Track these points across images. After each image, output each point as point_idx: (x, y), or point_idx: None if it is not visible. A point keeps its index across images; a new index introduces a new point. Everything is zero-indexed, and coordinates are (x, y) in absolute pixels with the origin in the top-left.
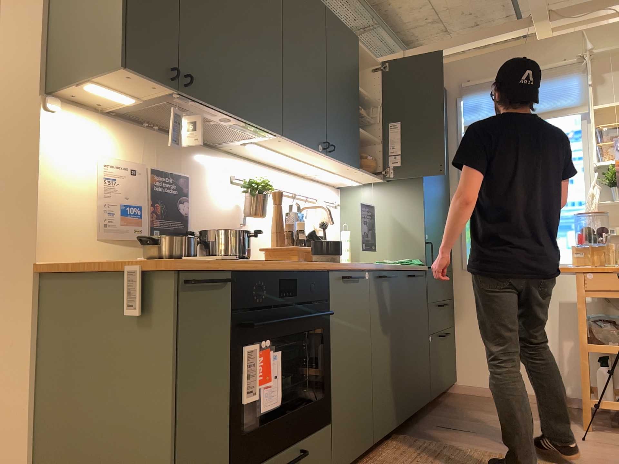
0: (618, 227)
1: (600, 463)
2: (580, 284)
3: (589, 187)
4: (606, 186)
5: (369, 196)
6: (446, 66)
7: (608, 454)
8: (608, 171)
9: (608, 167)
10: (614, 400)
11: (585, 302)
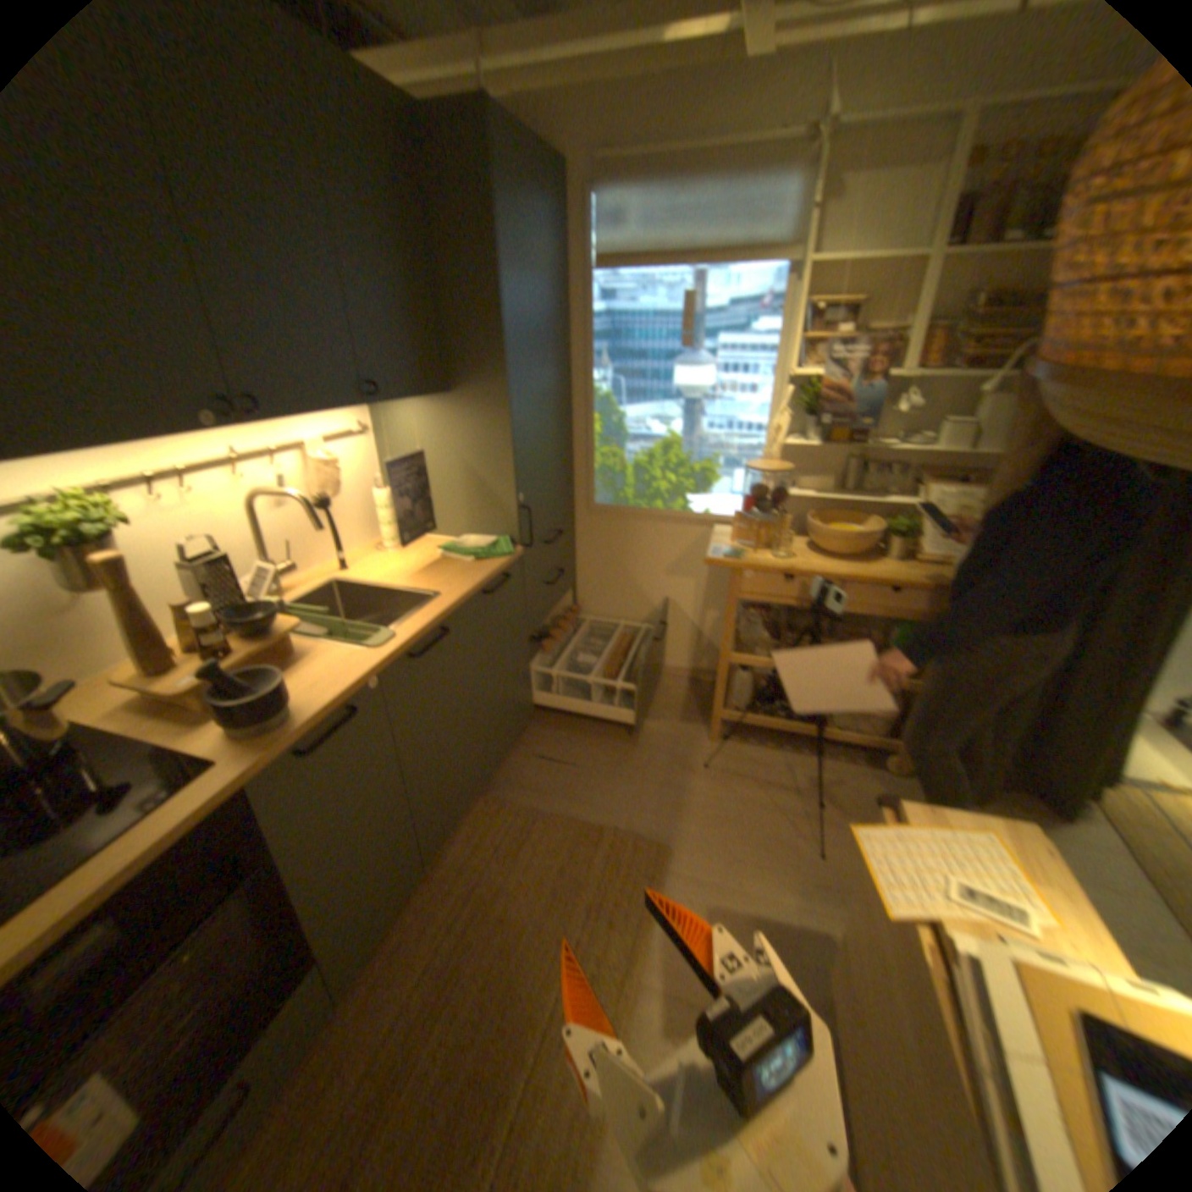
0: (804, 476)
1: (714, 828)
2: (735, 585)
3: (778, 406)
4: (802, 408)
5: (419, 418)
6: (567, 95)
7: (726, 801)
8: (811, 383)
9: (811, 374)
10: (748, 706)
11: (737, 608)
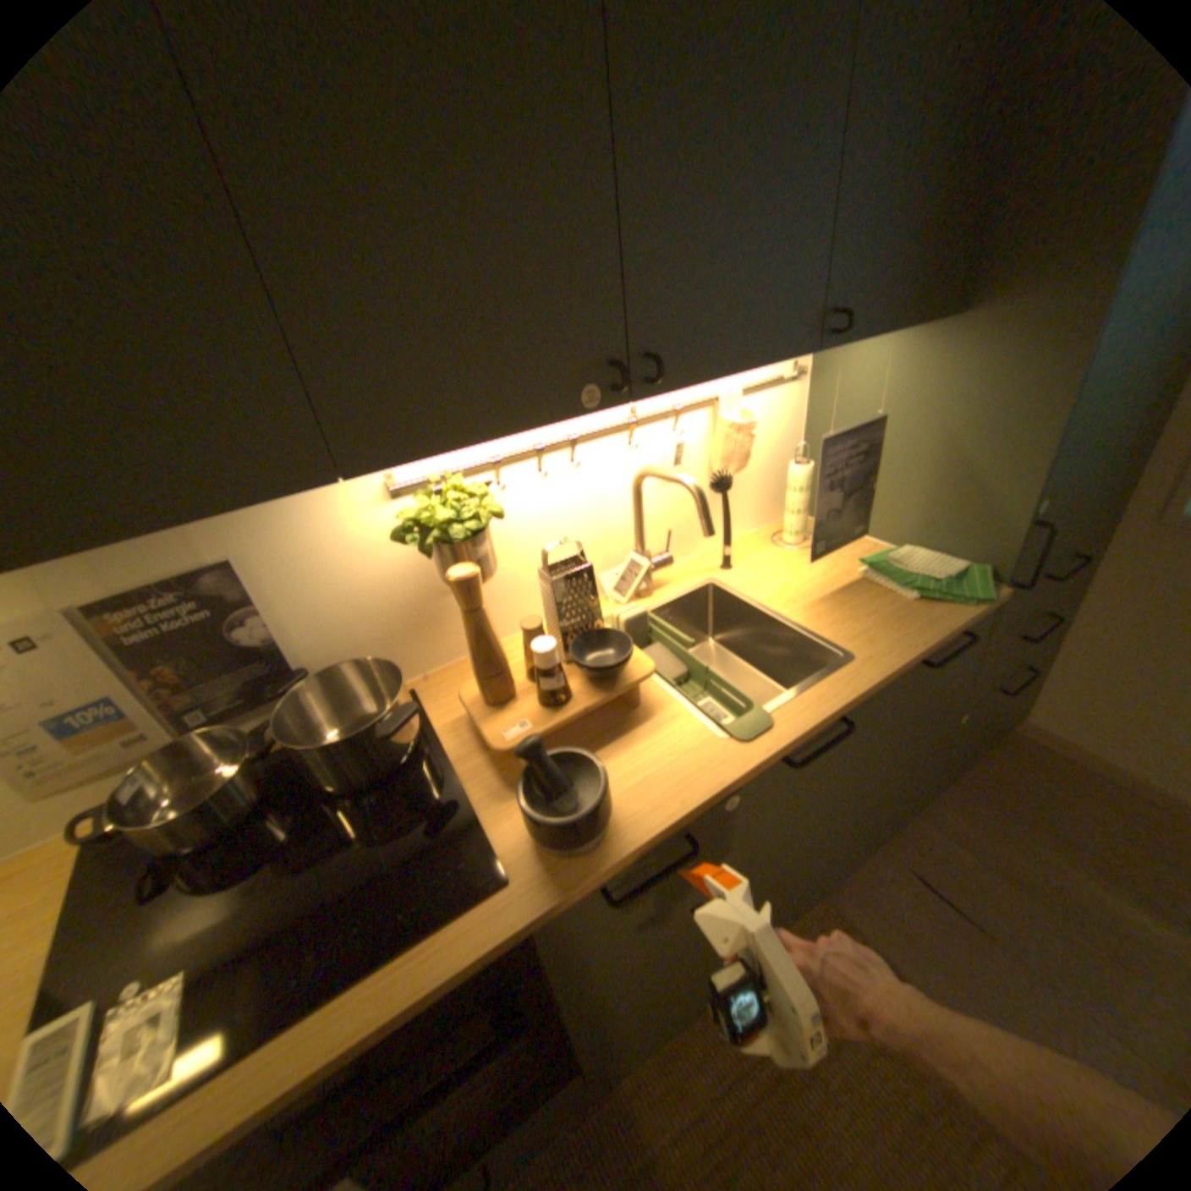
0: None
1: None
2: None
3: None
4: None
5: (889, 353)
6: None
7: None
8: None
9: None
10: None
11: None
